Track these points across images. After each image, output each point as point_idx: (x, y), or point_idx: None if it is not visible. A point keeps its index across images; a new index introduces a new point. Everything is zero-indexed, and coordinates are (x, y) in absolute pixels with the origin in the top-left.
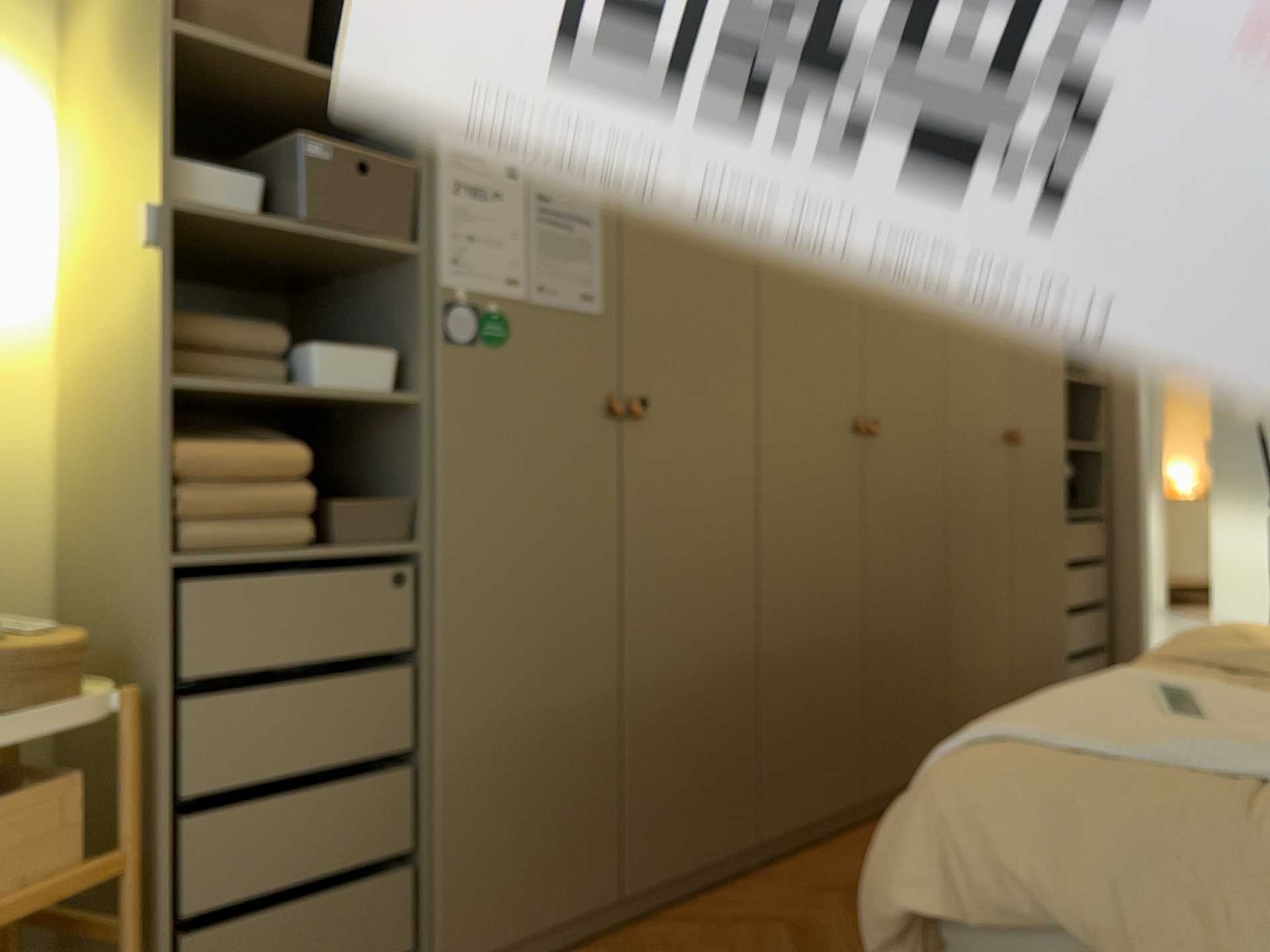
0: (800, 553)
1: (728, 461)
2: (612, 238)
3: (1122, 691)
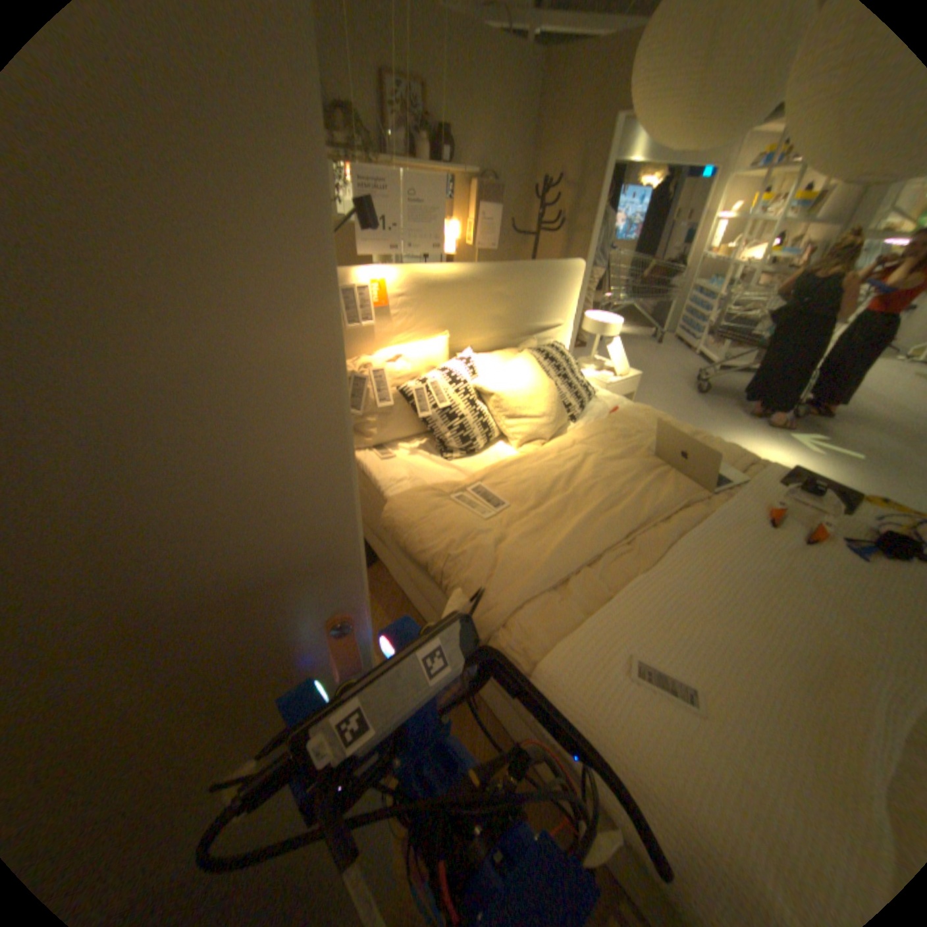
0: None
1: None
2: None
3: (638, 703)
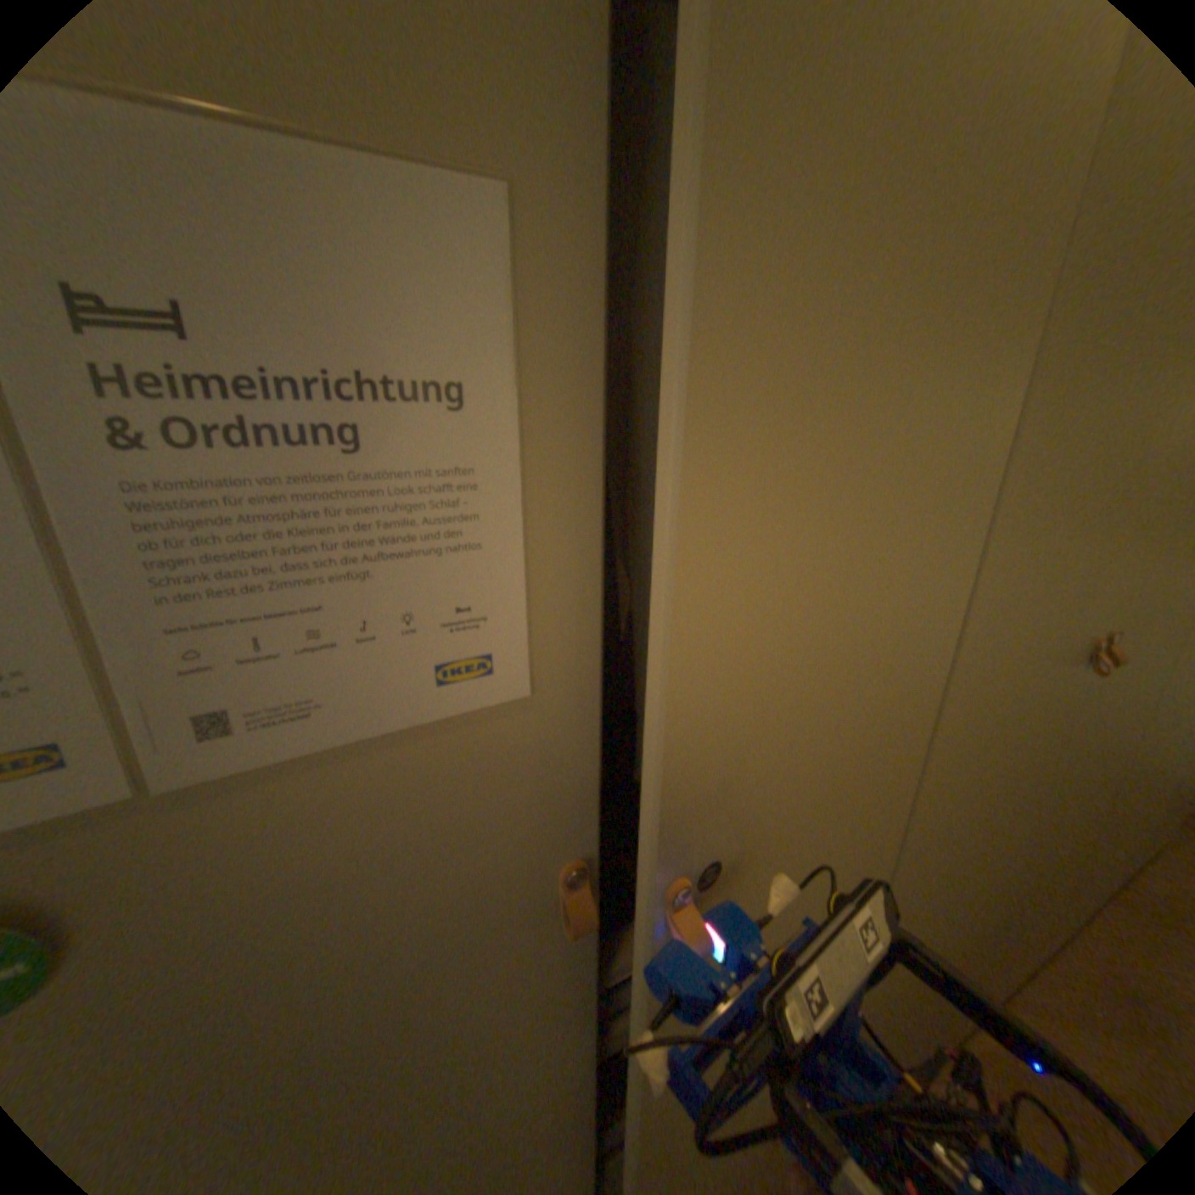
0: (944, 885)
1: (855, 834)
2: (574, 440)
3: None
